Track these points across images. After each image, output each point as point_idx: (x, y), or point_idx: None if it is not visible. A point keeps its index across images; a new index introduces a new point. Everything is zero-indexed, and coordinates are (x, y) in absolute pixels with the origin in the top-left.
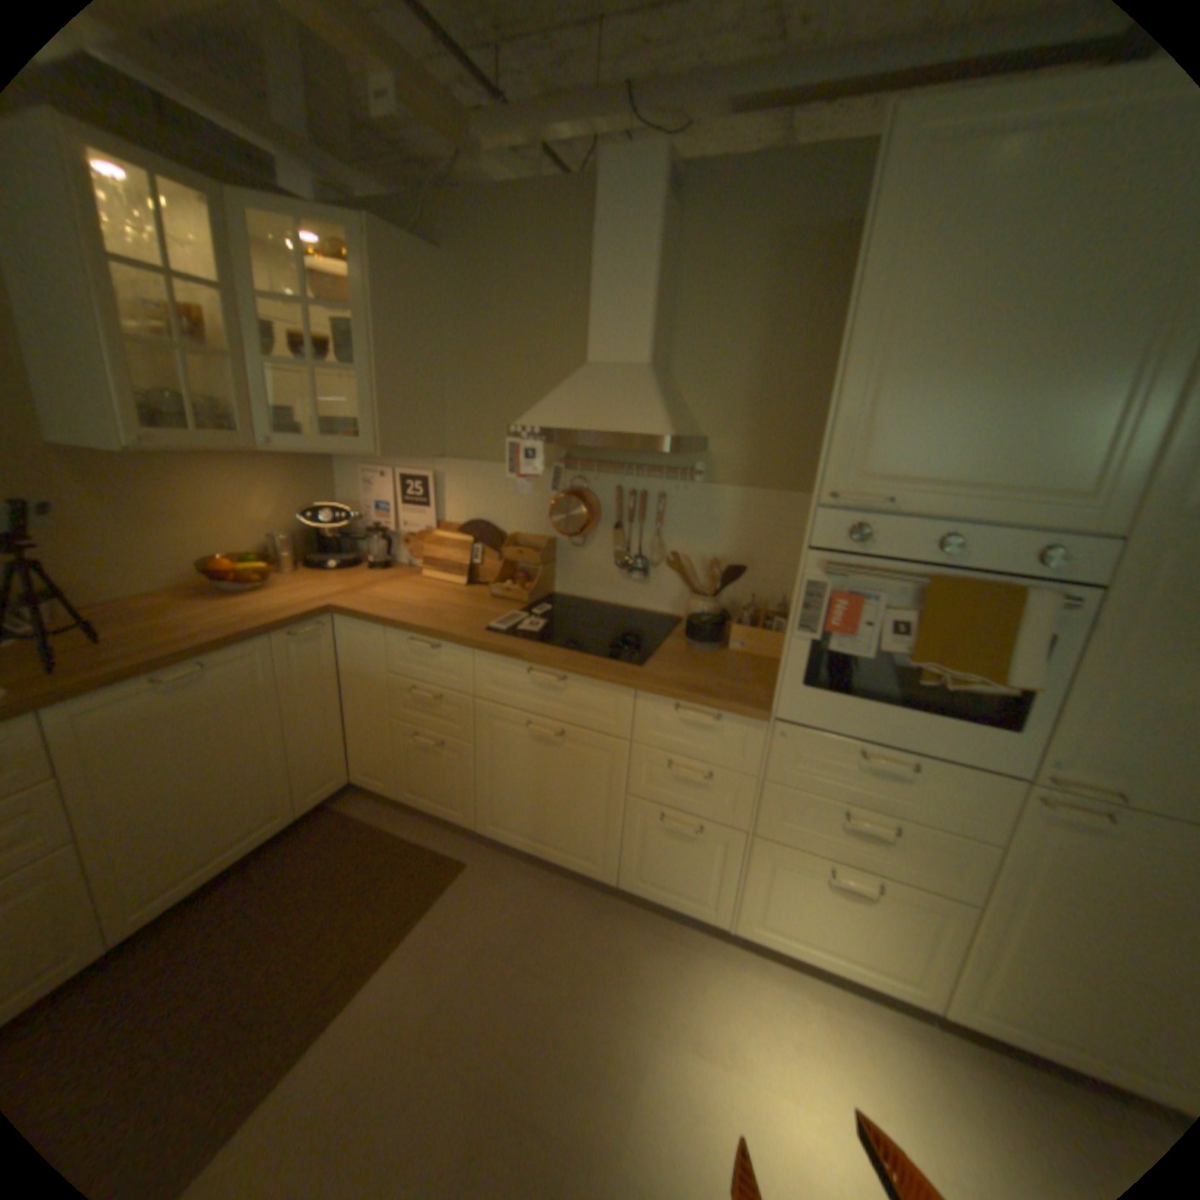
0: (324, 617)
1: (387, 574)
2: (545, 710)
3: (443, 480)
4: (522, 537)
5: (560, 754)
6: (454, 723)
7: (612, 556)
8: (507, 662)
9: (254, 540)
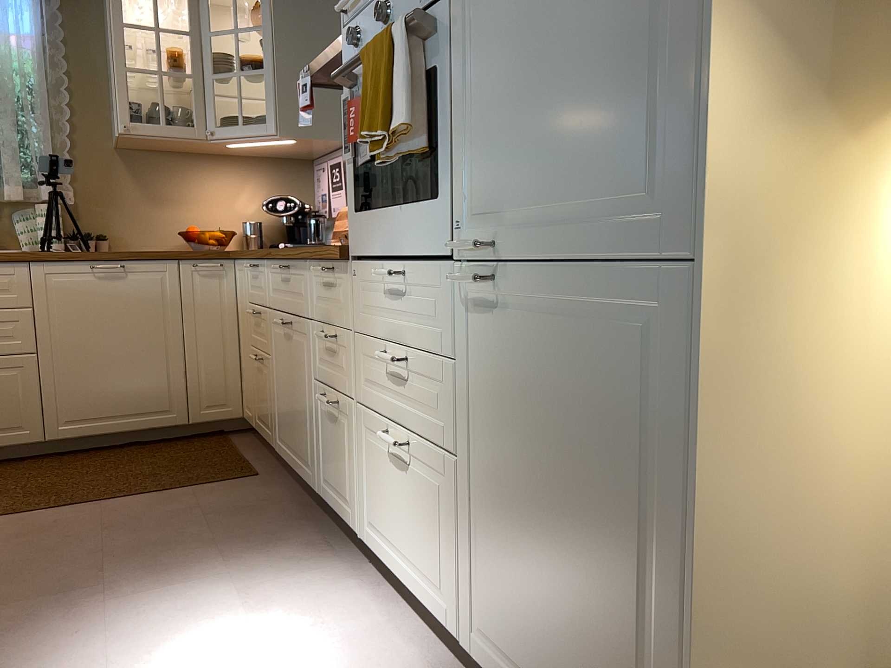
0: (224, 258)
1: None
2: (286, 305)
3: None
4: None
5: (292, 348)
6: (265, 337)
7: None
8: (273, 265)
9: (240, 226)
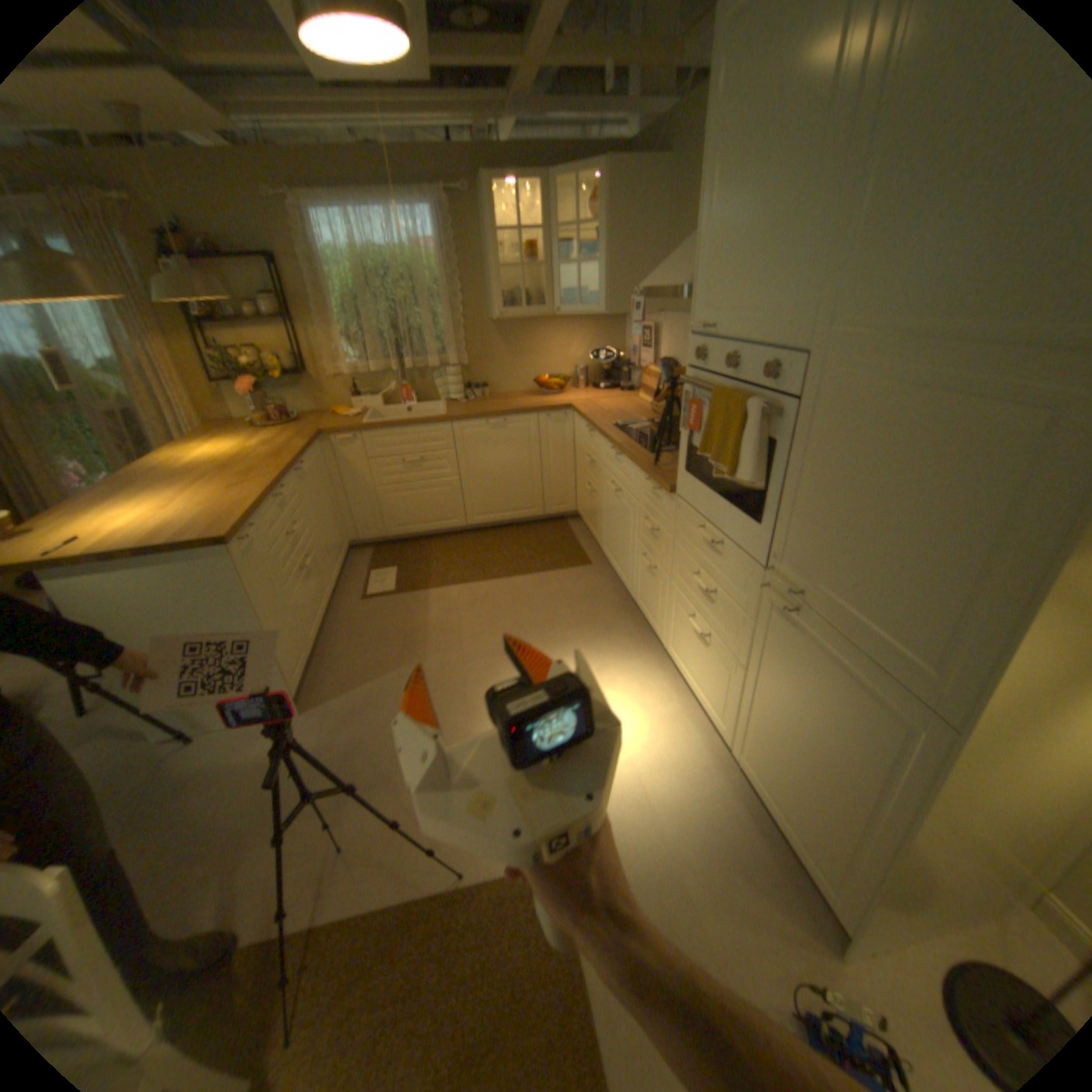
0: (567, 411)
1: (624, 395)
2: (616, 477)
3: (661, 330)
4: None
5: (619, 507)
6: (597, 481)
7: None
8: (608, 444)
9: (572, 369)
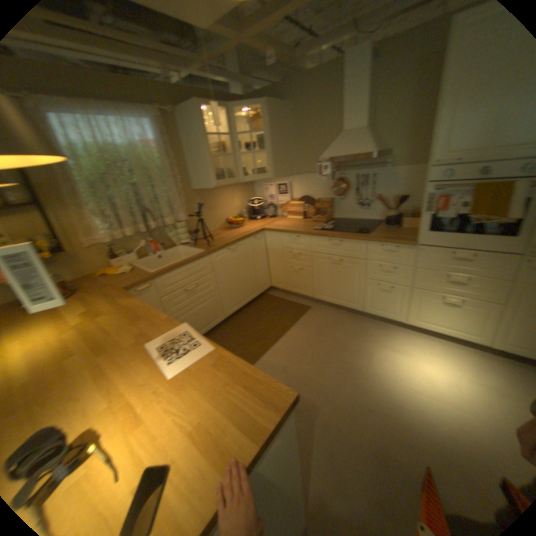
0: (261, 232)
1: (274, 219)
2: (334, 253)
3: (290, 184)
4: (320, 200)
5: (340, 268)
6: (303, 262)
7: (354, 201)
8: (320, 239)
9: (234, 213)
